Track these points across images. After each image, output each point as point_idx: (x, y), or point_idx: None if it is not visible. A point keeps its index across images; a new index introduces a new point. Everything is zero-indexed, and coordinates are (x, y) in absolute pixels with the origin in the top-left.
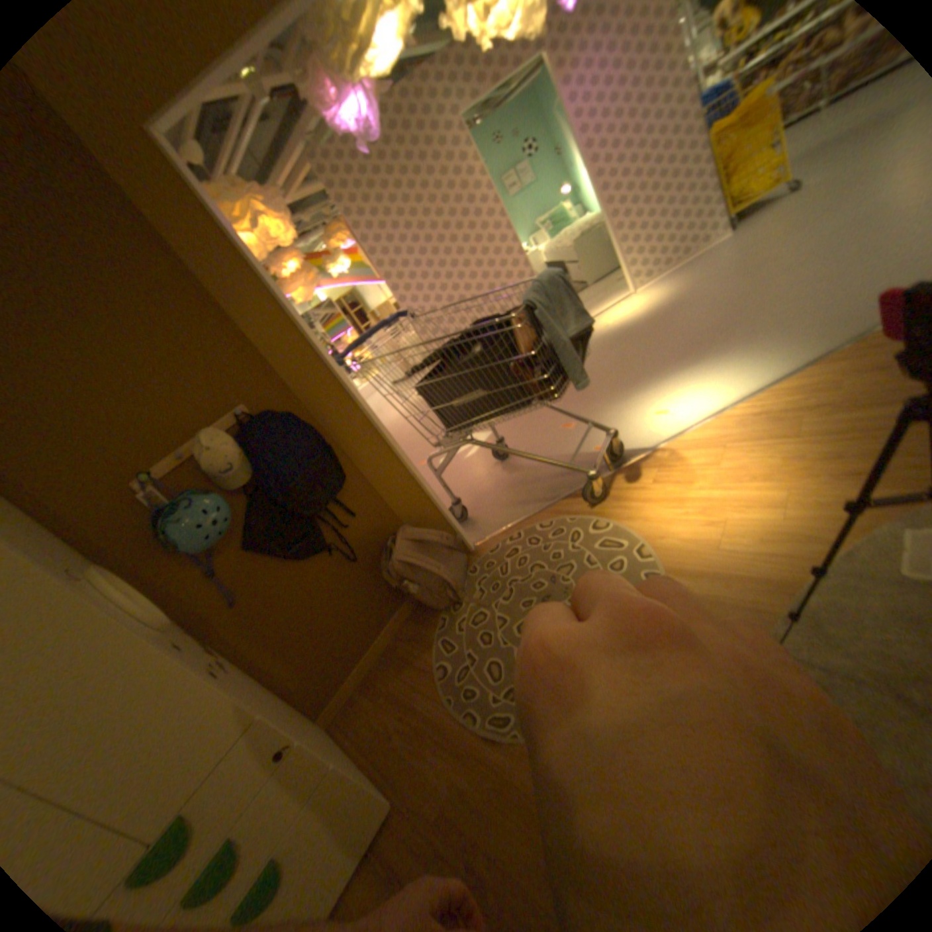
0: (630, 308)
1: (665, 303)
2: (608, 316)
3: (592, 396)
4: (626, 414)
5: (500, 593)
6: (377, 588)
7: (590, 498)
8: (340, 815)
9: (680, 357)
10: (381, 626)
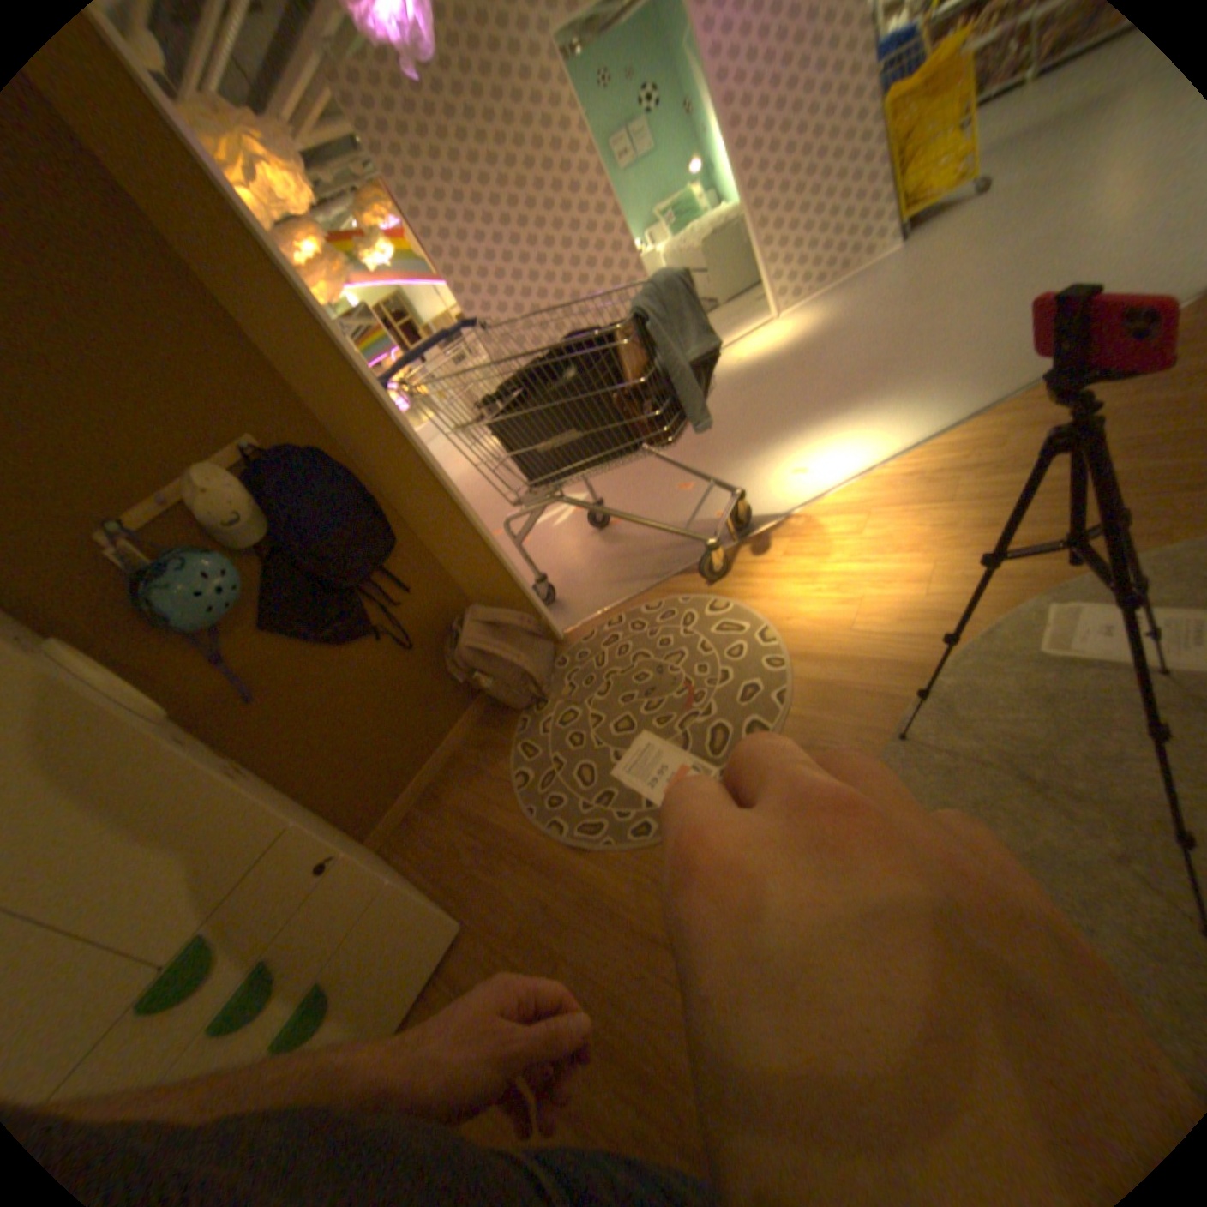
0: (770, 338)
1: (814, 333)
2: (742, 348)
3: (717, 450)
4: (756, 473)
5: (594, 688)
6: (439, 684)
7: (708, 574)
8: (398, 936)
9: (827, 403)
10: (446, 730)
